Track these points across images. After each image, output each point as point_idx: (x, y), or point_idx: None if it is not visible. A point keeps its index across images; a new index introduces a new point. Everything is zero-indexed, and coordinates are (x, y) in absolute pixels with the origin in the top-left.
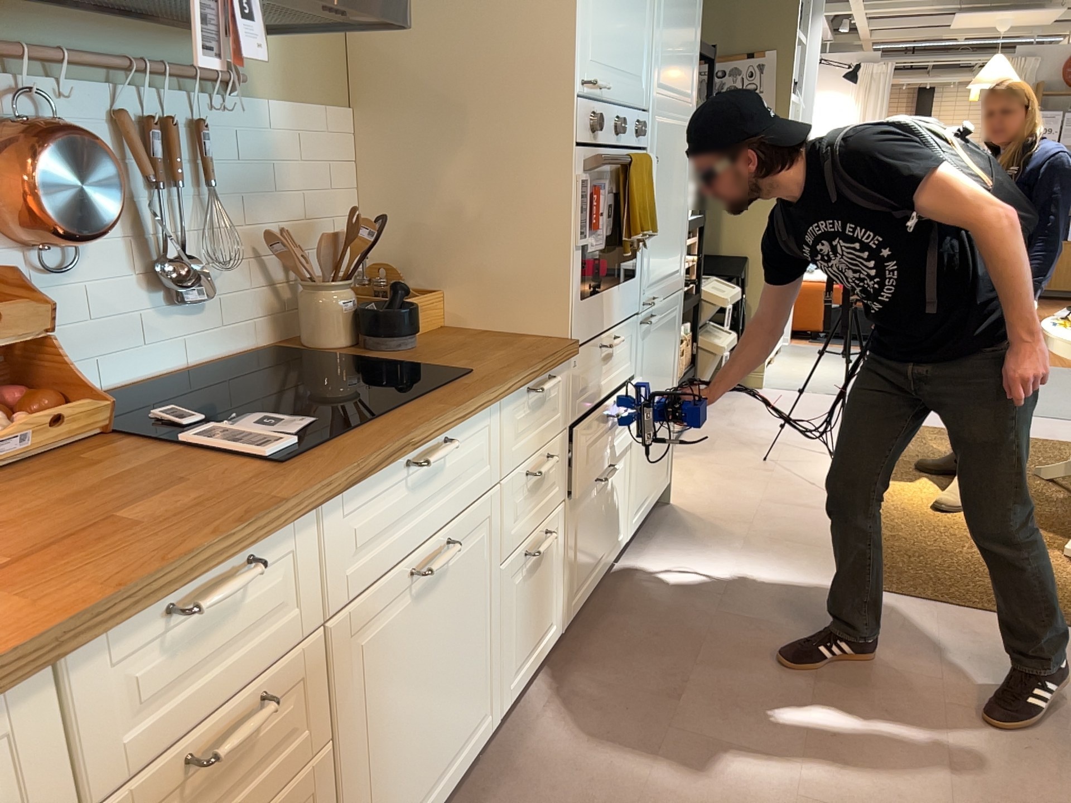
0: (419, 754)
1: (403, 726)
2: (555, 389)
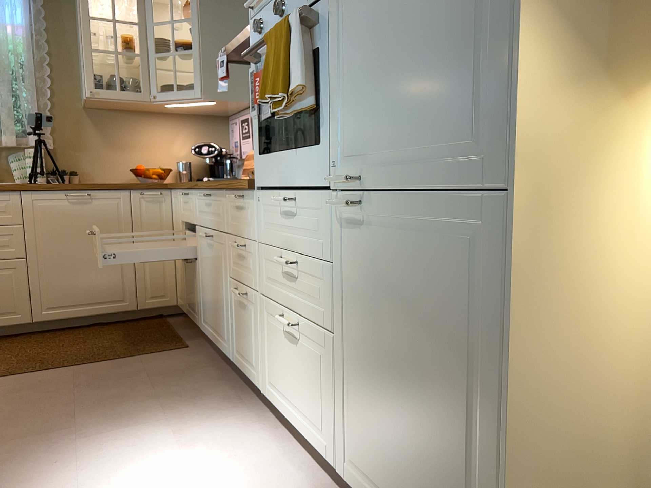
0: (209, 308)
1: (206, 288)
2: (248, 208)
